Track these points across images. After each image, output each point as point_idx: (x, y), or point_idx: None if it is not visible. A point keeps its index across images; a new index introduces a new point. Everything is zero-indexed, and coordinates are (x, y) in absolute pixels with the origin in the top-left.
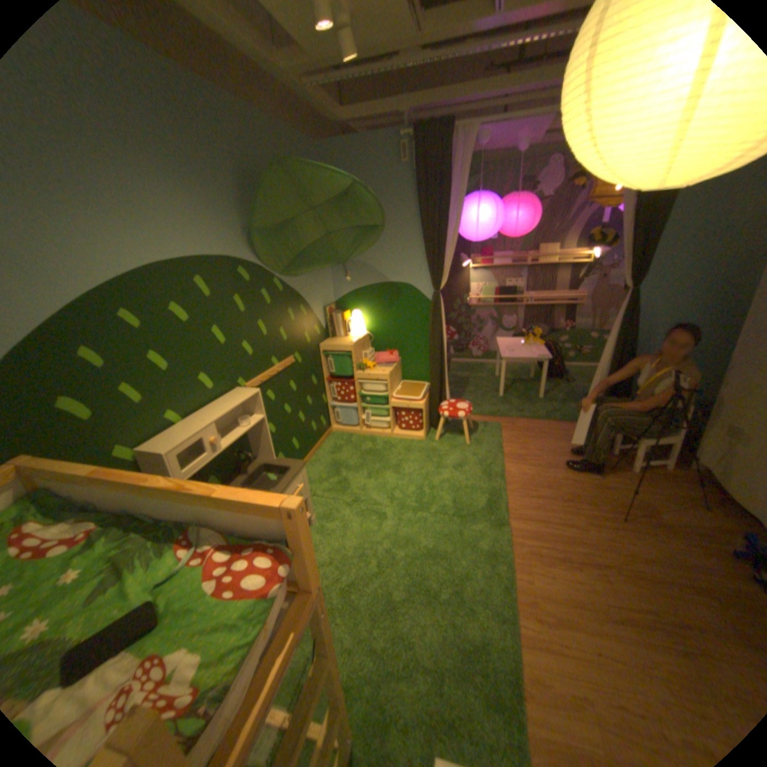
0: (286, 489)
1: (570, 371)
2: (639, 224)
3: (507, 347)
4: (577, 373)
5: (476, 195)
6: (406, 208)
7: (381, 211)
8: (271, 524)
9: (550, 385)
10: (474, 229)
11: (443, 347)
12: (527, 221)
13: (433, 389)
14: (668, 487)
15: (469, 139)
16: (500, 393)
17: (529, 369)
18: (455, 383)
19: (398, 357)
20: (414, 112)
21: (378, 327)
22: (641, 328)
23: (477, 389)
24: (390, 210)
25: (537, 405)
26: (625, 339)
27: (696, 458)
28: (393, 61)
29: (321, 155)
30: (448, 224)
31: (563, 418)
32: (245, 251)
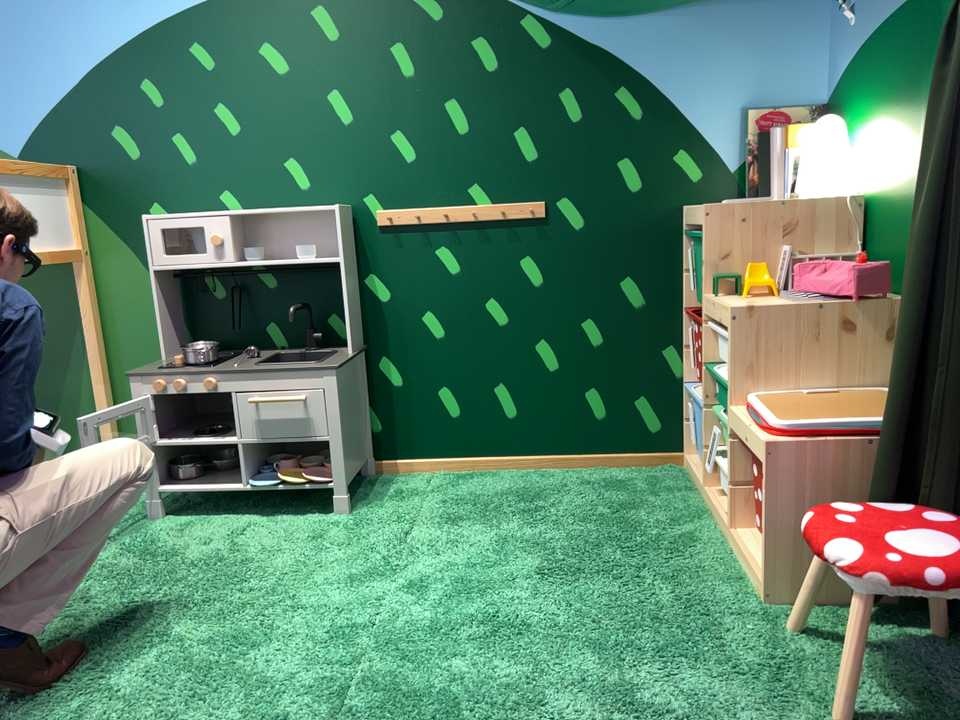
0: (266, 377)
1: None
2: None
3: None
4: None
5: None
6: None
7: None
8: None
9: None
10: None
11: None
12: None
13: (889, 427)
14: None
15: None
16: None
17: None
18: None
19: (861, 277)
20: None
21: (887, 174)
22: None
23: None
24: None
25: None
26: None
27: None
28: None
29: None
30: None
31: None
32: None
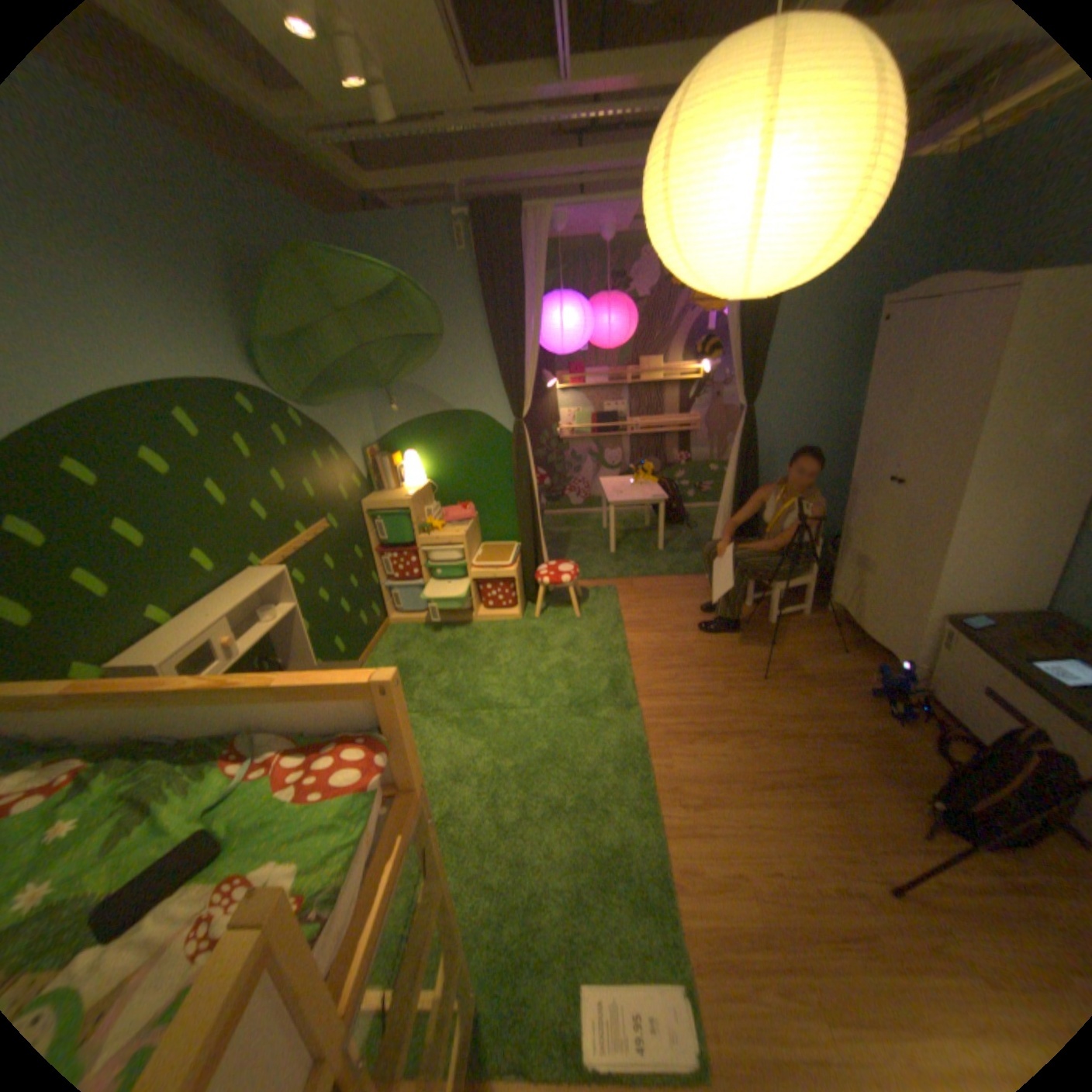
0: None
1: (691, 515)
2: (746, 333)
3: (614, 489)
4: (700, 516)
5: (557, 295)
6: (469, 311)
7: (438, 315)
8: (356, 712)
9: (670, 534)
10: (559, 338)
11: (534, 493)
12: (622, 329)
13: (526, 550)
14: (807, 635)
15: (542, 225)
16: (611, 549)
17: (643, 516)
18: (552, 542)
19: (475, 511)
20: (468, 186)
21: (443, 473)
22: (761, 454)
23: (582, 547)
24: (447, 313)
25: (657, 559)
26: (745, 467)
27: (831, 598)
28: (438, 122)
29: (342, 237)
30: (526, 333)
31: (689, 571)
32: (244, 371)
